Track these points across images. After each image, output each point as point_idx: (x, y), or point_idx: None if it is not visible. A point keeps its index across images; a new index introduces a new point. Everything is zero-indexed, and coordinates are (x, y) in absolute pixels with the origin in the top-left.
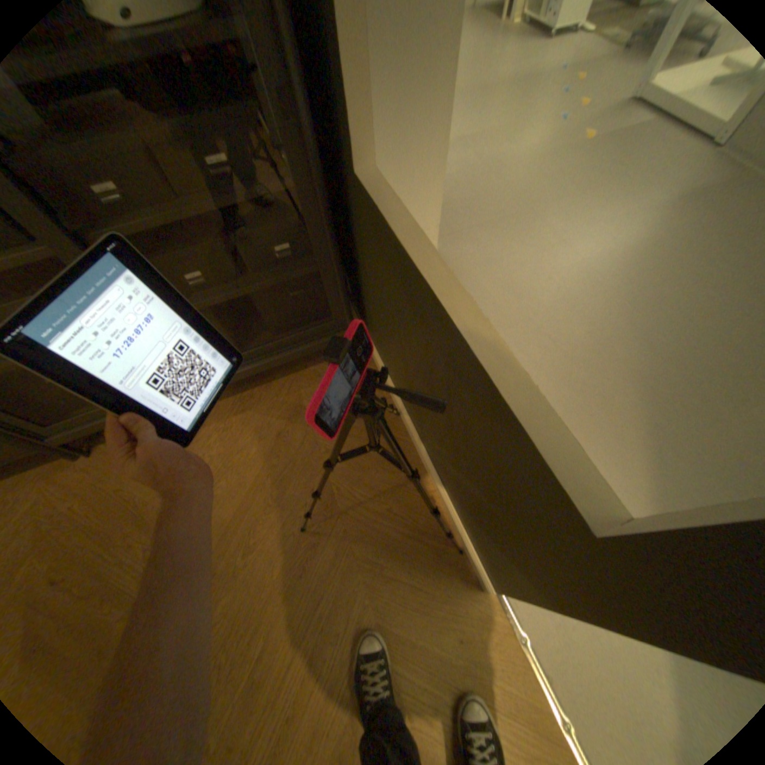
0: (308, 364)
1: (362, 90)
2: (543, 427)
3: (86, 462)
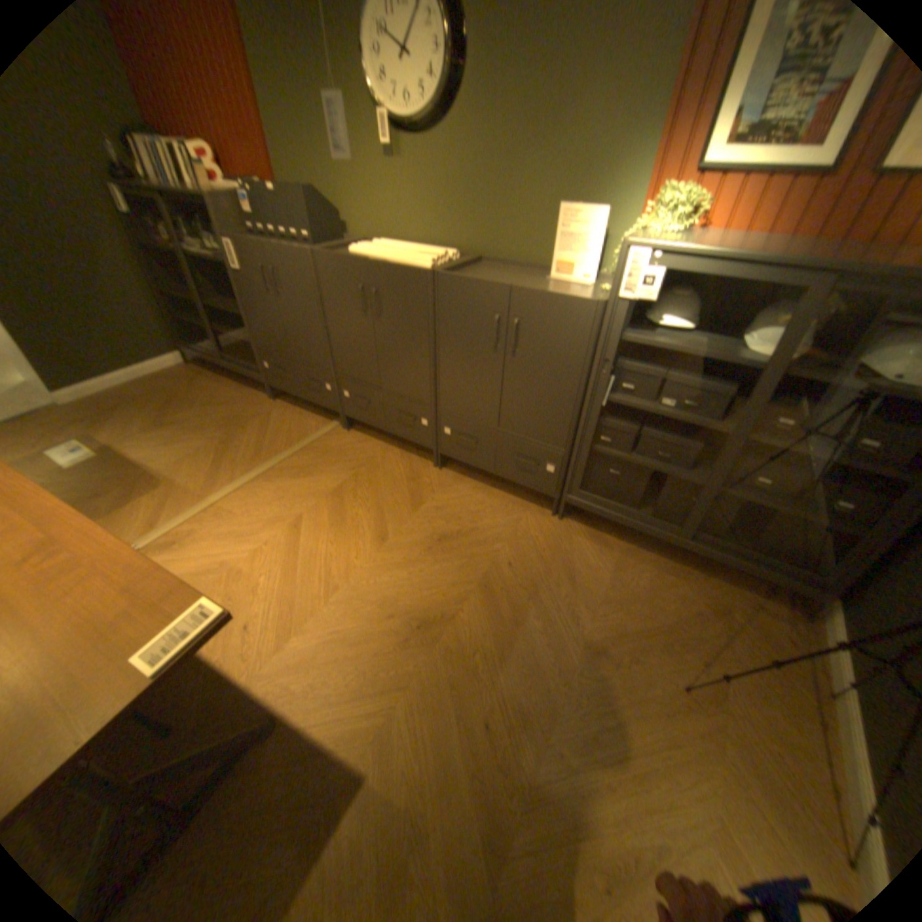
0: (753, 593)
1: None
2: None
3: (558, 524)
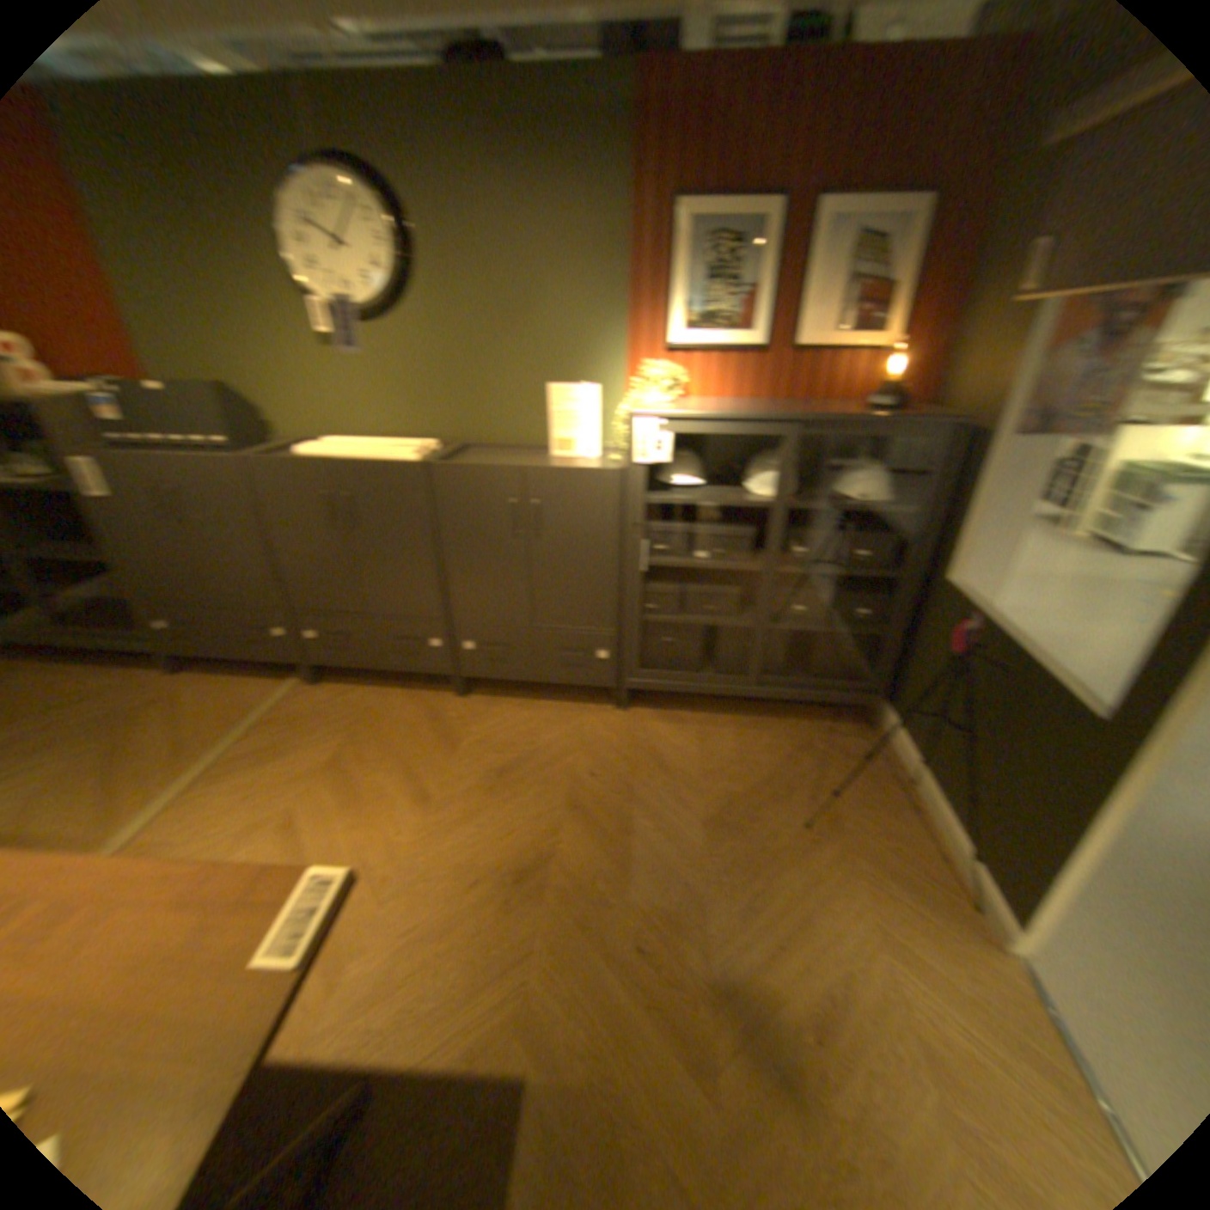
0: (822, 720)
1: (971, 543)
2: (1078, 688)
3: (625, 714)
